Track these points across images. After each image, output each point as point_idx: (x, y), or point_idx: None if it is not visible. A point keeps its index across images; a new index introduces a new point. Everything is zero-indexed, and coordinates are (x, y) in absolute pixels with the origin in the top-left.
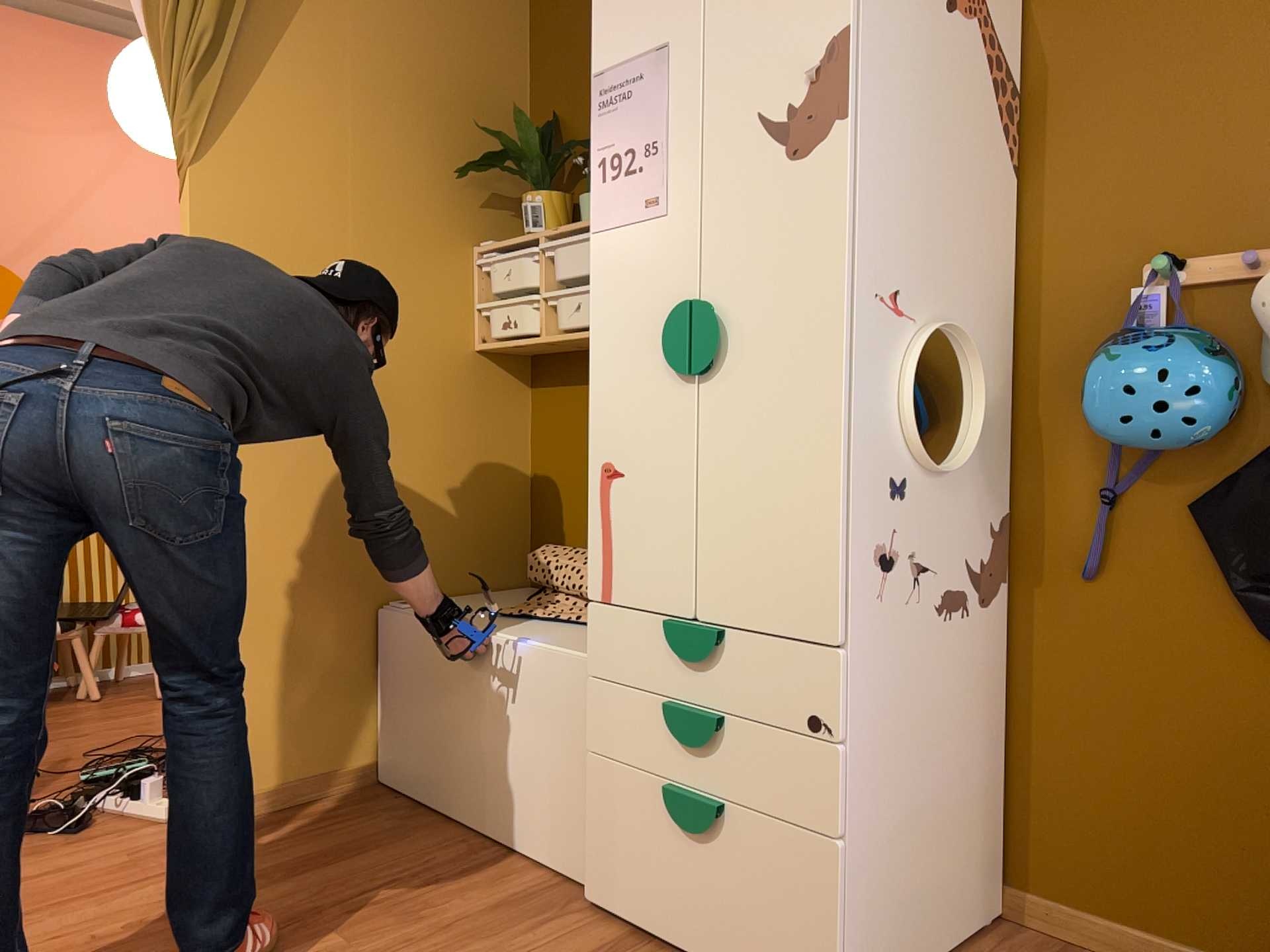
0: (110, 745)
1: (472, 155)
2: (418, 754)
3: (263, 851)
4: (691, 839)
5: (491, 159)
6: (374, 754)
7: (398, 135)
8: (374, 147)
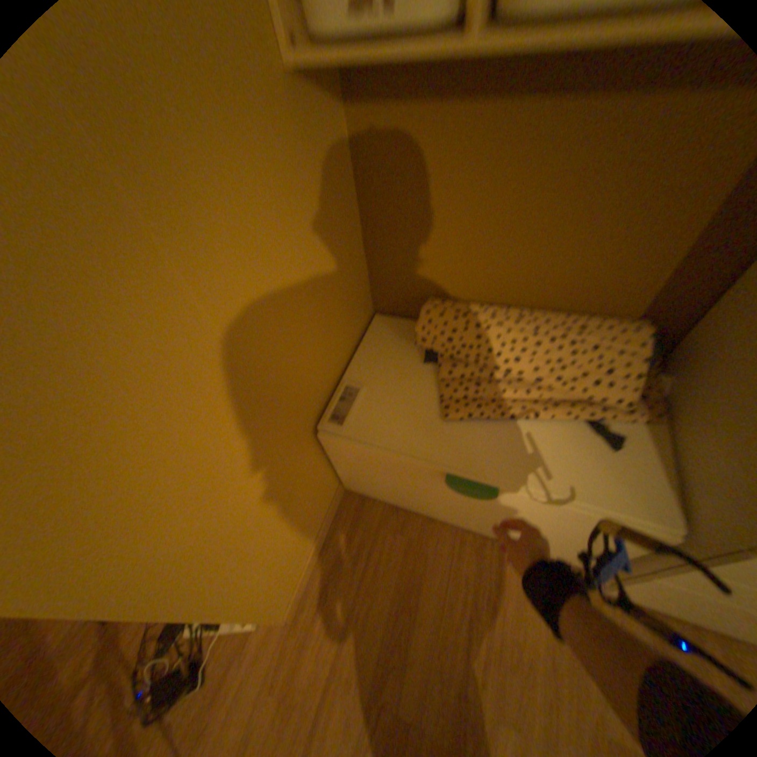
0: None
1: None
2: (393, 493)
3: (357, 626)
4: None
5: None
6: (338, 479)
7: None
8: None
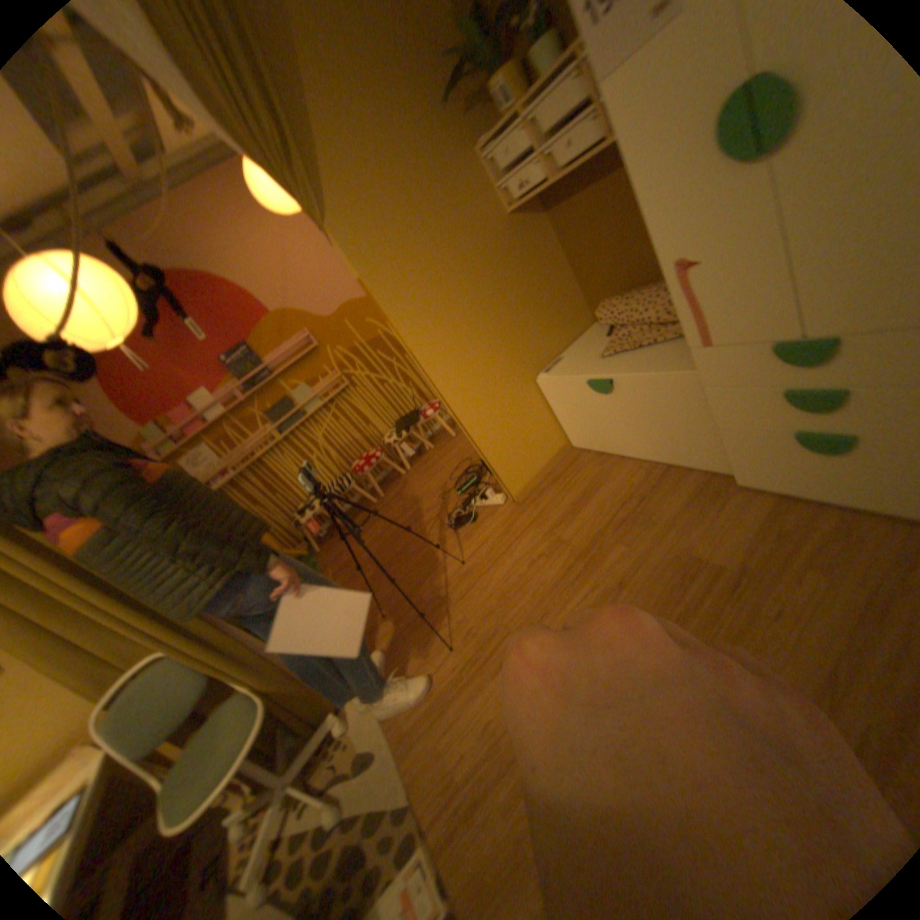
0: (454, 469)
1: (438, 77)
2: (592, 433)
3: (553, 504)
4: (827, 454)
5: (450, 69)
6: (566, 435)
7: (394, 103)
8: (389, 125)
